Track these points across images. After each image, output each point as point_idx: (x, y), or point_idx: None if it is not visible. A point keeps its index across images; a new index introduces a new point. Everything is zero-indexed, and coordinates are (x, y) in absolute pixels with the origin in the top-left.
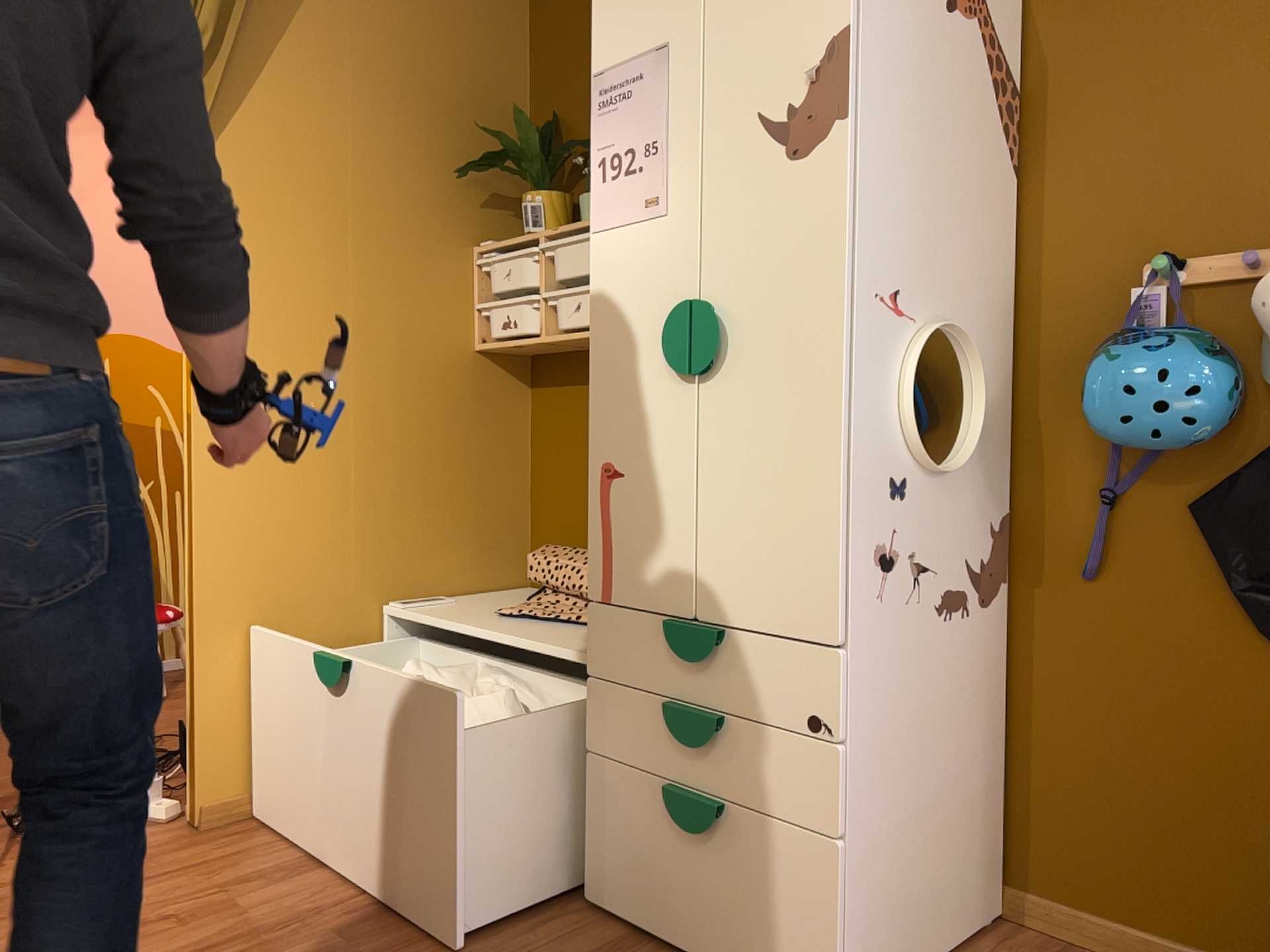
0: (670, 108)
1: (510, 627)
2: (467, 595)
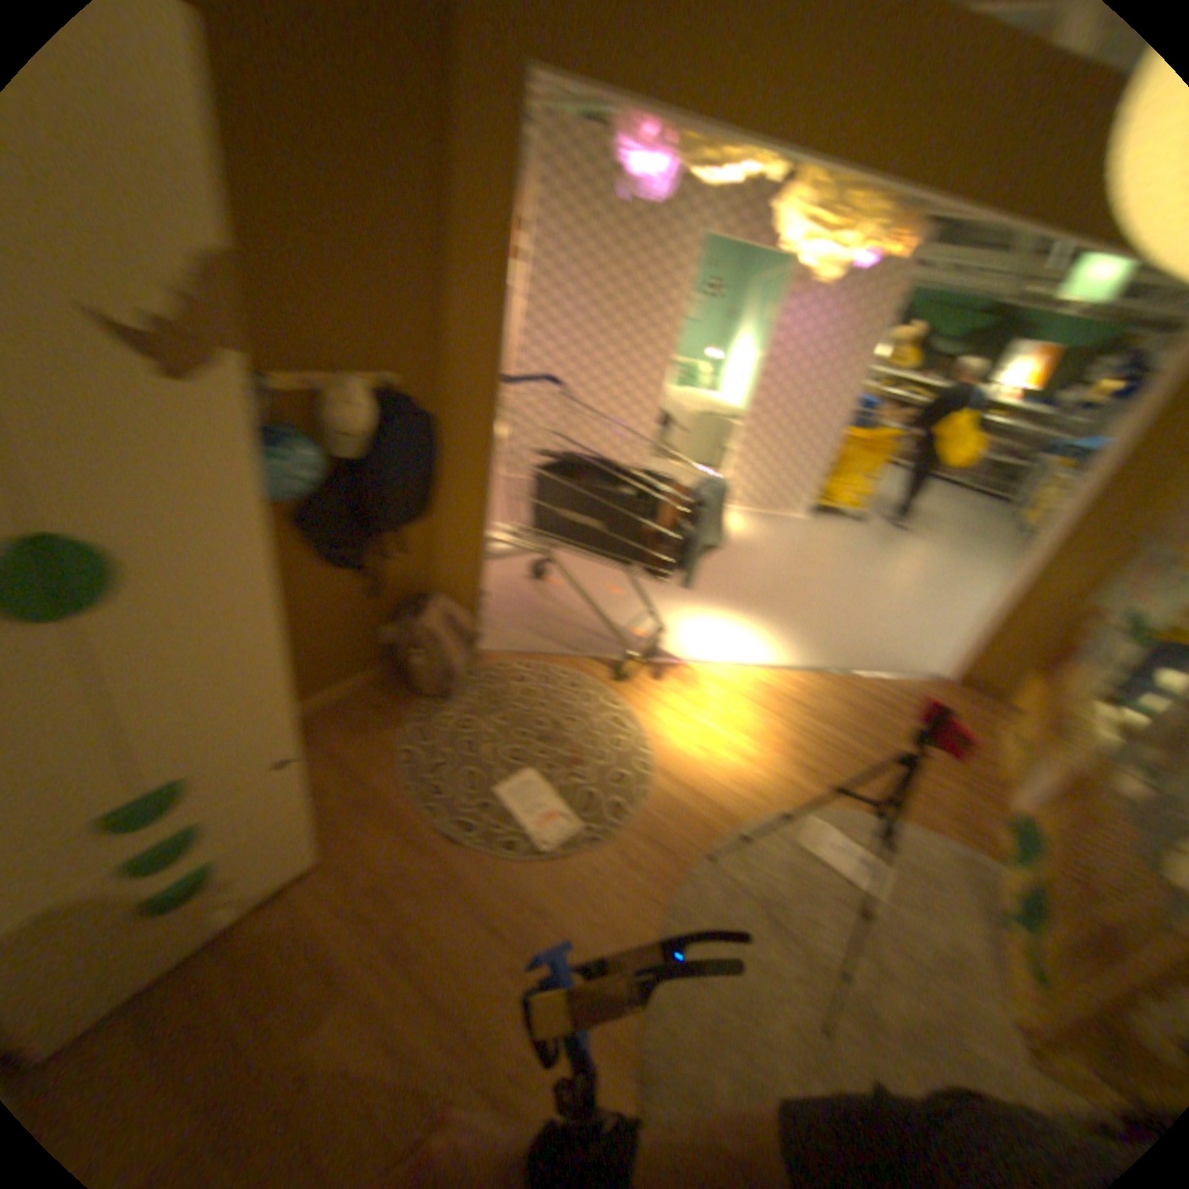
0: None
1: None
2: None
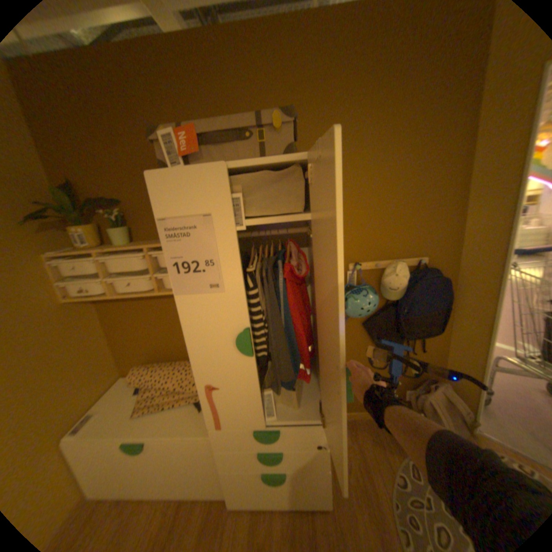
0: (218, 246)
1: (148, 428)
2: (98, 402)
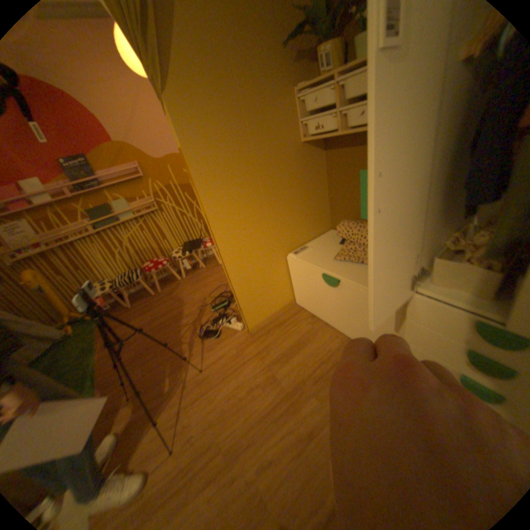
0: None
1: (346, 269)
2: (313, 239)
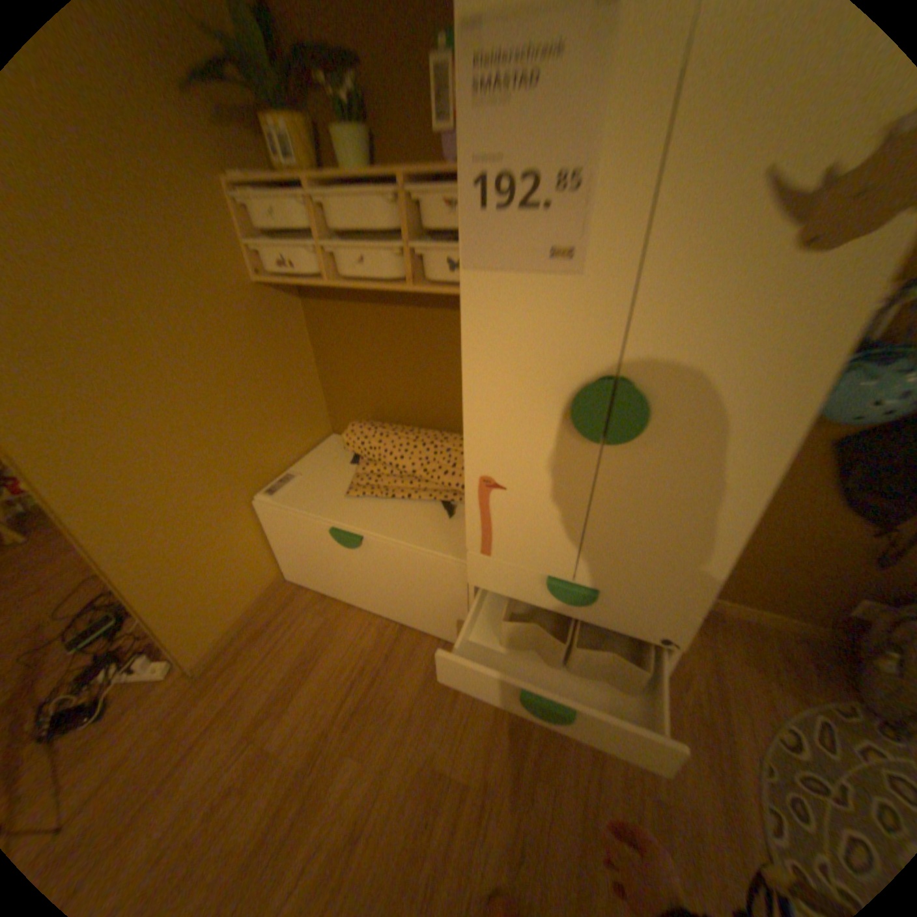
0: (609, 119)
1: (370, 516)
2: (302, 459)
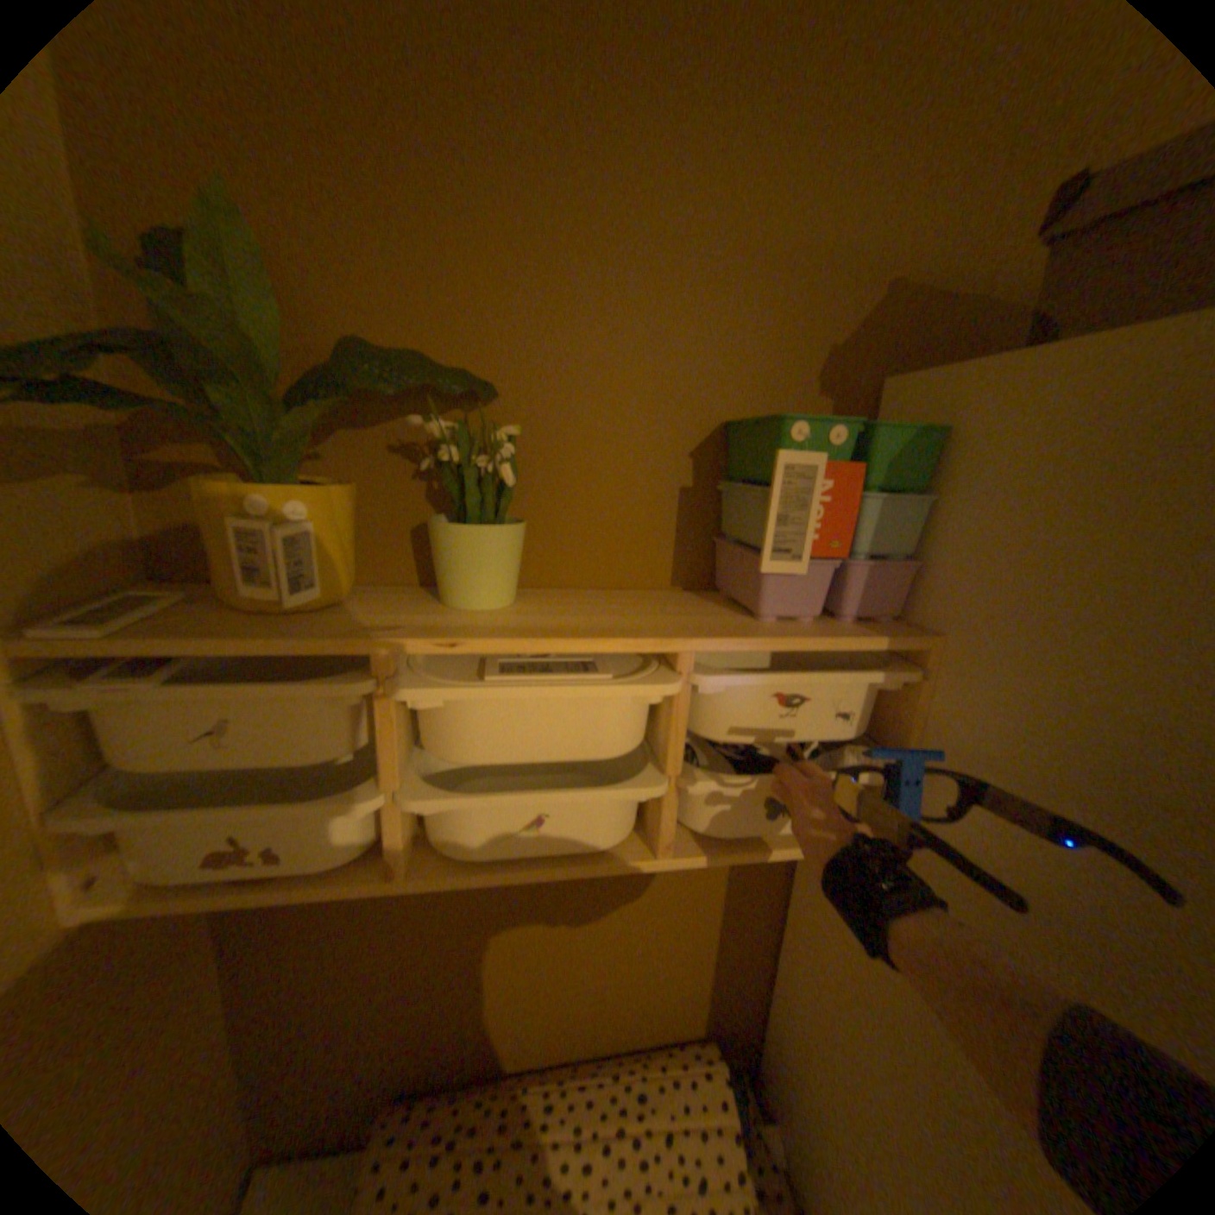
0: None
1: None
2: None
